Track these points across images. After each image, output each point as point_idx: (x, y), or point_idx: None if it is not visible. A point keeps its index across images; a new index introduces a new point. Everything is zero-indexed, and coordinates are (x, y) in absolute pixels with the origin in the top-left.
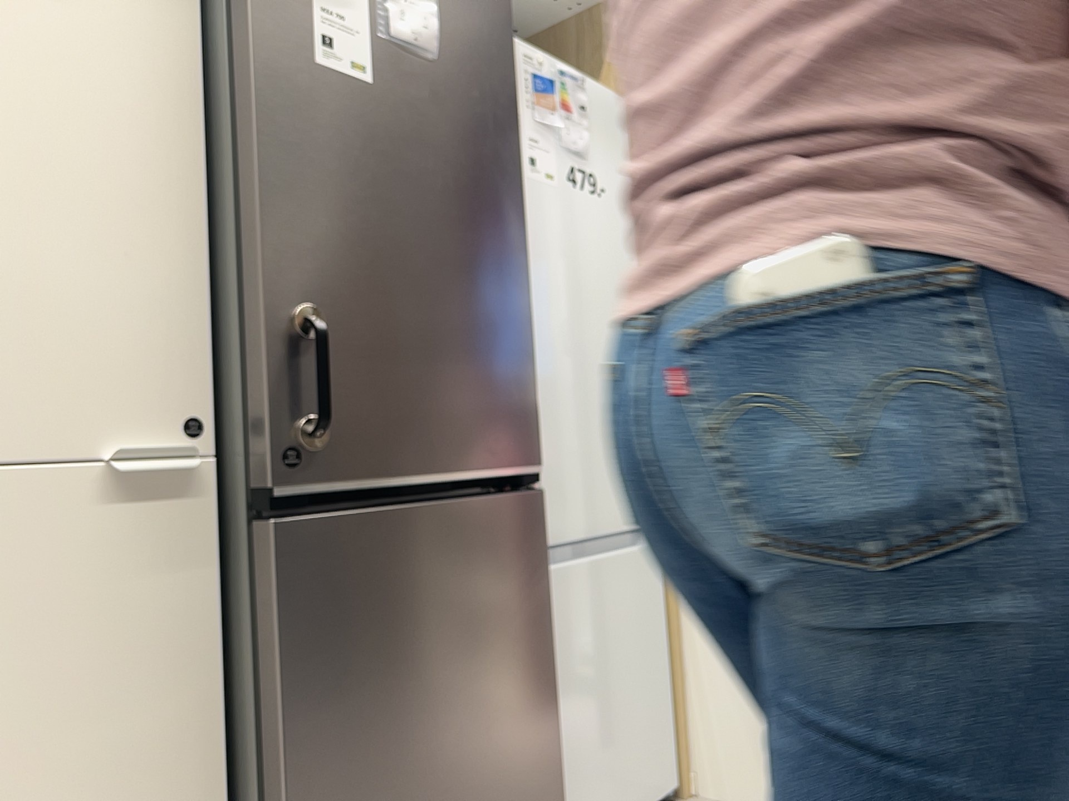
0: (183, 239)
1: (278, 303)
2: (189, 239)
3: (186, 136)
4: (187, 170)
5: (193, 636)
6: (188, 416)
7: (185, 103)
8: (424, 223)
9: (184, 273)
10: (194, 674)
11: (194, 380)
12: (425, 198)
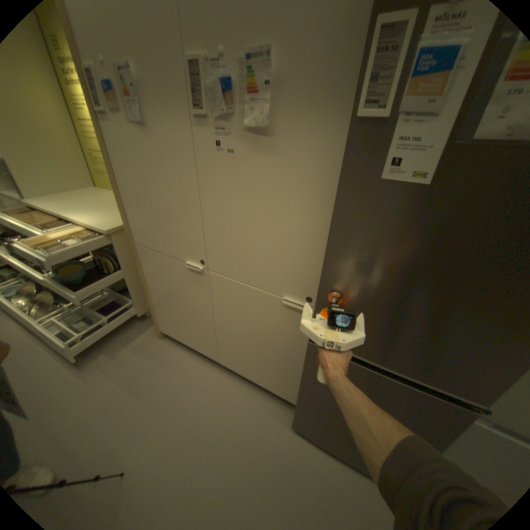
0: (319, 242)
1: (328, 285)
2: (321, 243)
3: (328, 203)
4: (326, 217)
5: (301, 342)
6: (310, 295)
7: (331, 187)
8: (443, 270)
9: (317, 254)
10: (300, 348)
11: (314, 286)
12: (453, 256)
